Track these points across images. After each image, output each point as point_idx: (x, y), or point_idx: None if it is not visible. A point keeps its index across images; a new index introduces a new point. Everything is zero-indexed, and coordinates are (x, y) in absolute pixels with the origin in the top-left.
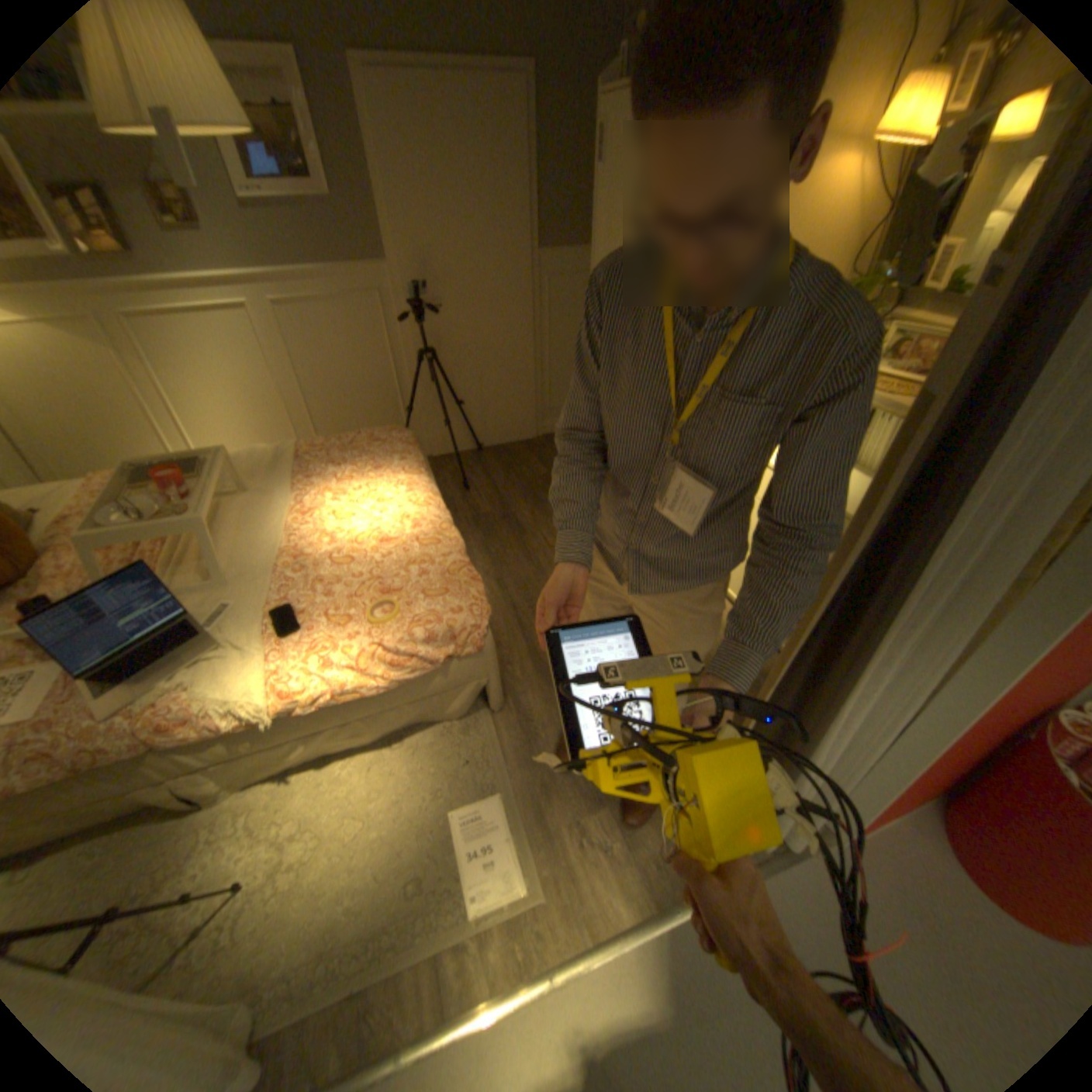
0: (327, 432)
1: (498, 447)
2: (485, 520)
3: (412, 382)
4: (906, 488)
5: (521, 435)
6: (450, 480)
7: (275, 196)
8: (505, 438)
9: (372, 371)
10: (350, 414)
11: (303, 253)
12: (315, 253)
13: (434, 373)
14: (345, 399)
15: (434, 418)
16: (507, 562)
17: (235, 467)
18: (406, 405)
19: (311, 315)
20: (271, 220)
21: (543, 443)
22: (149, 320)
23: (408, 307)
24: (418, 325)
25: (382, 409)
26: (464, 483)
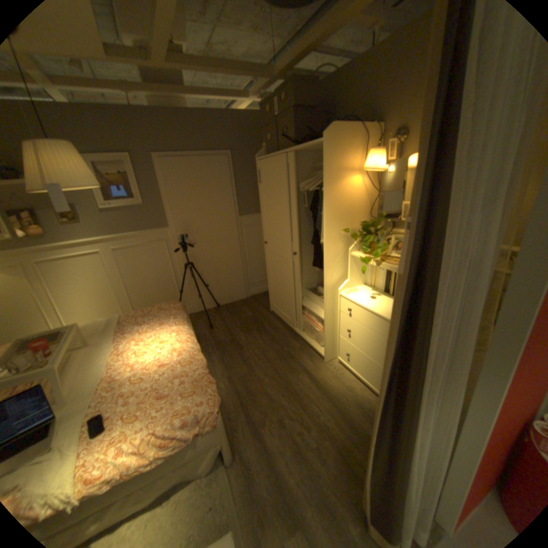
0: (138, 307)
1: (228, 304)
2: (221, 344)
3: (182, 278)
4: (406, 317)
5: (239, 297)
6: (203, 324)
7: (117, 206)
8: (231, 300)
9: (162, 275)
10: (150, 296)
11: (129, 227)
12: (135, 227)
13: (193, 273)
14: (148, 289)
15: (194, 293)
16: (233, 367)
17: (82, 333)
18: (180, 289)
19: (132, 253)
20: (115, 215)
21: (250, 300)
22: (48, 263)
23: (180, 245)
24: (185, 252)
25: (167, 292)
26: (210, 325)
